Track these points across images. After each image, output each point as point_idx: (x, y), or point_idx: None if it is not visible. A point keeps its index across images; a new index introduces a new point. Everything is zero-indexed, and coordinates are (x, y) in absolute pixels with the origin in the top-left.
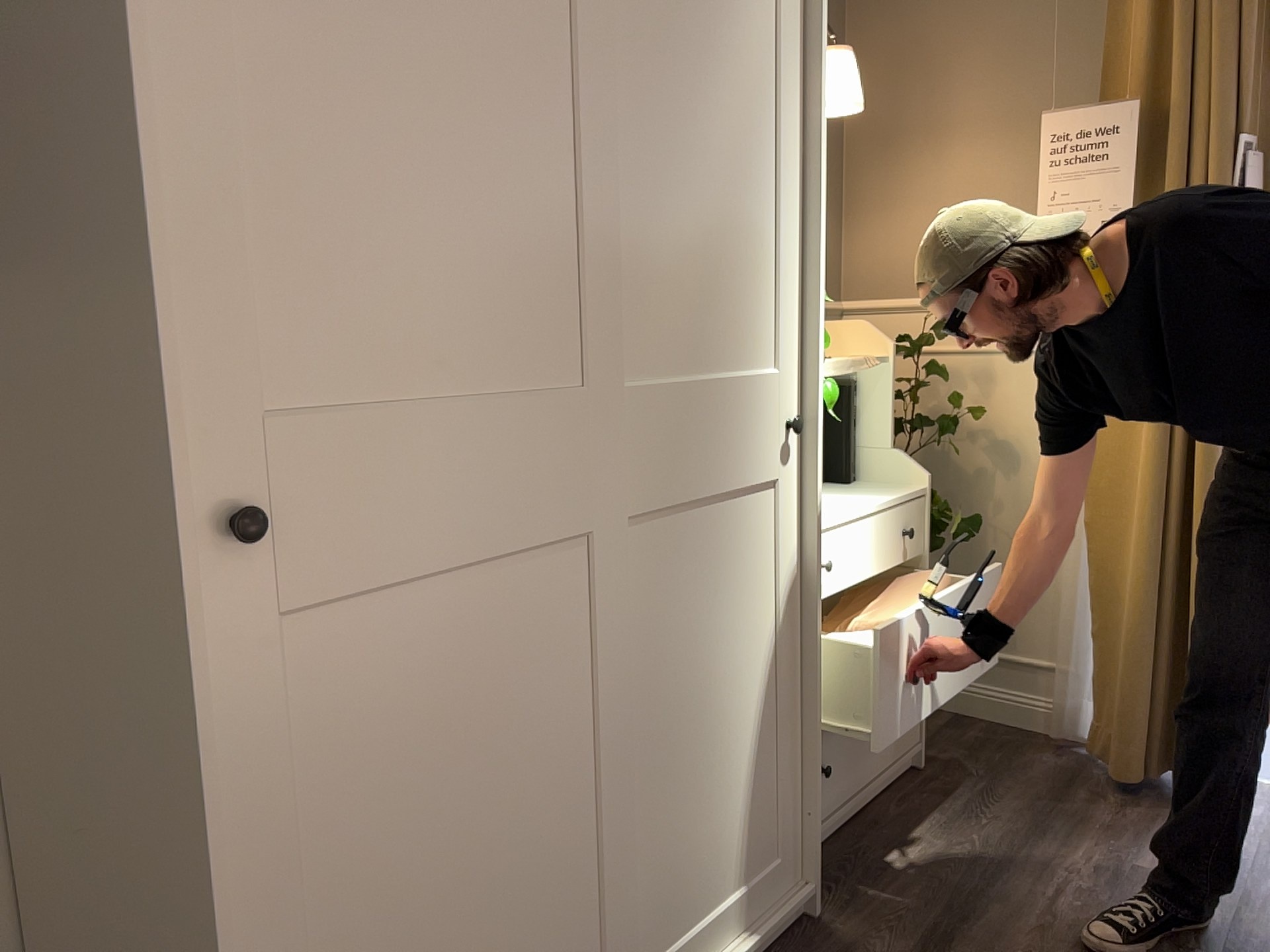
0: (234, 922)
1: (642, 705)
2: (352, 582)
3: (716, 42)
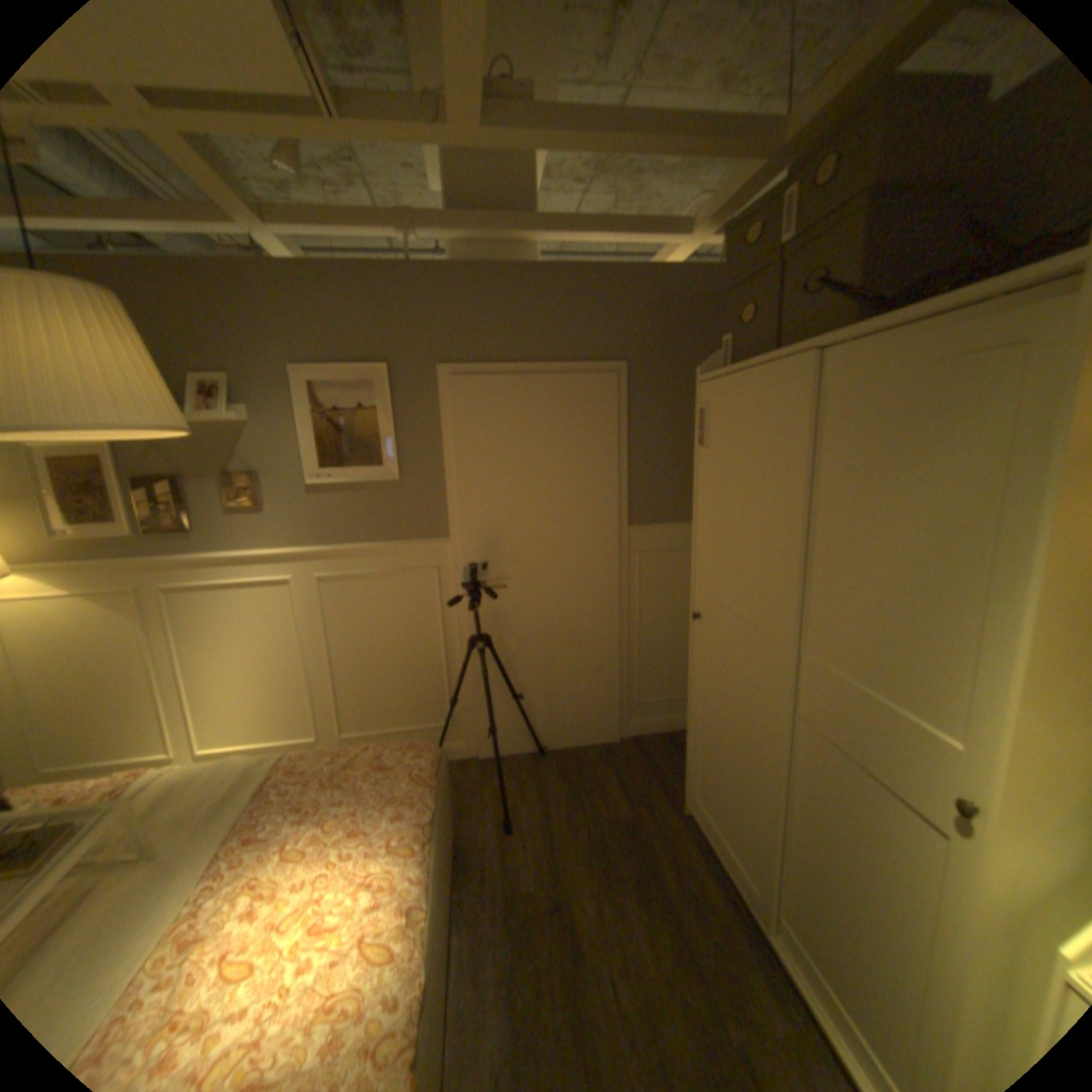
0: (692, 700)
1: (805, 817)
2: (713, 649)
3: (911, 474)
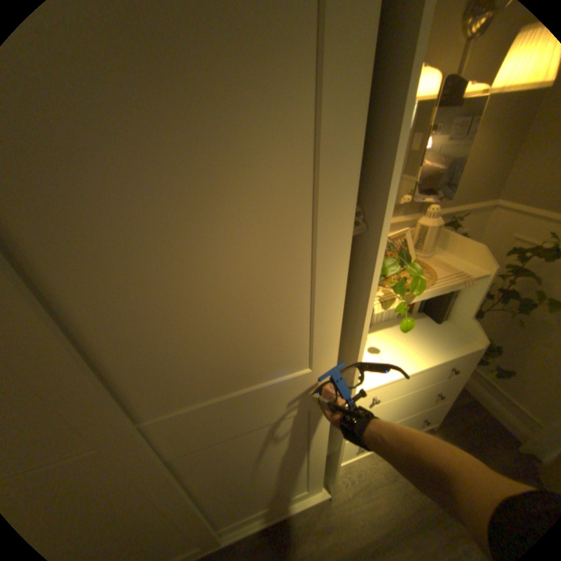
0: None
1: (207, 492)
2: None
3: (212, 169)
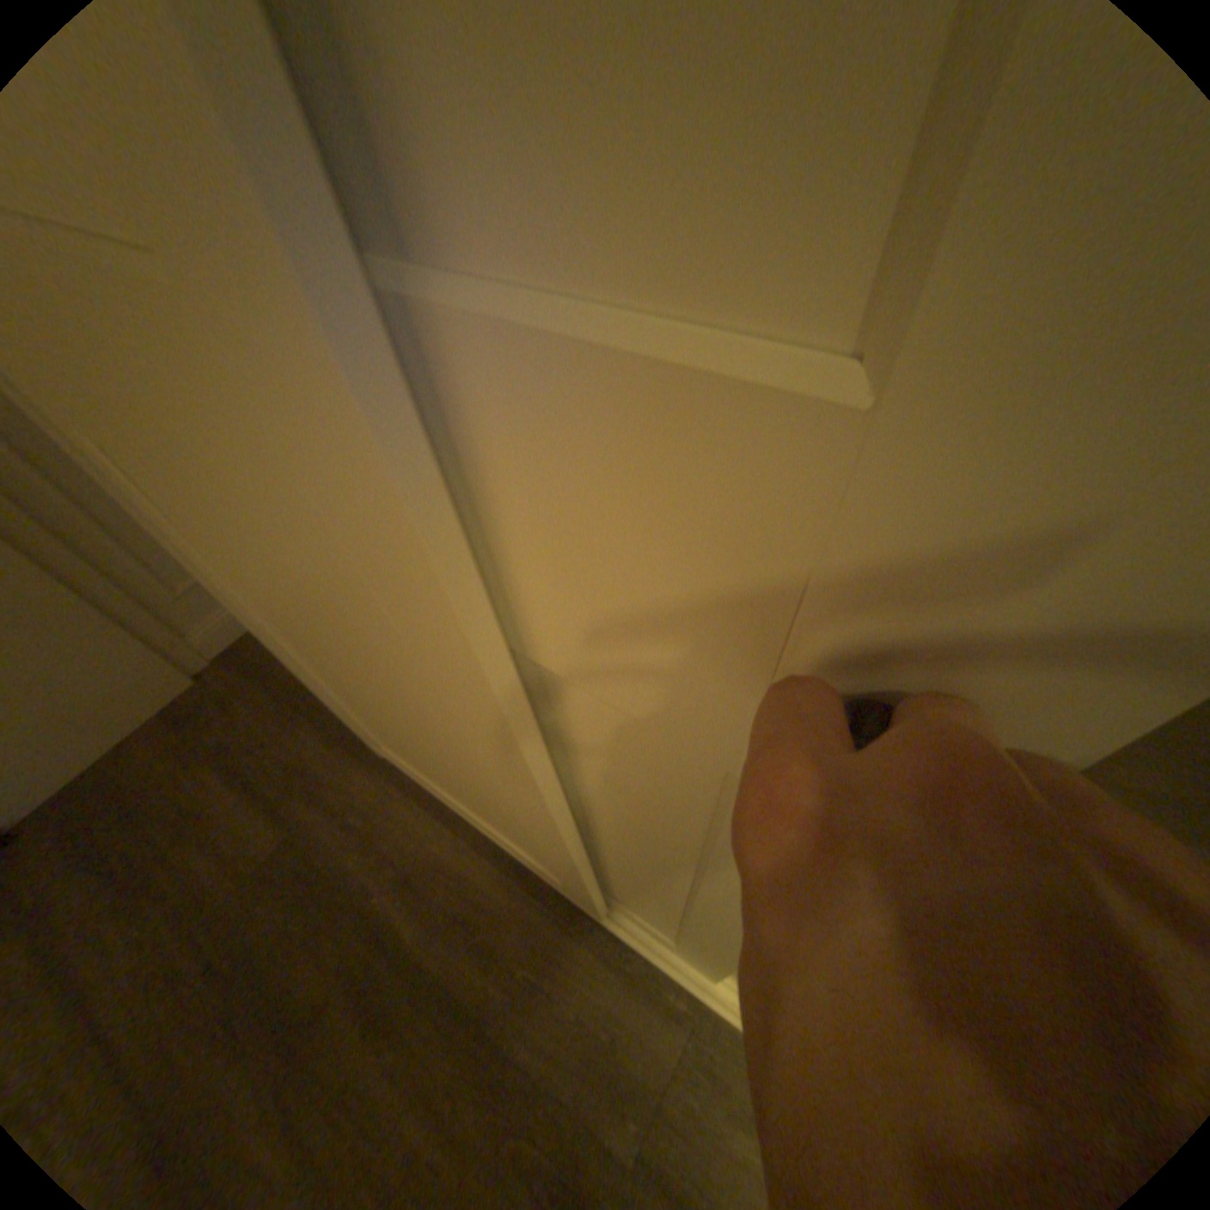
0: None
1: (631, 852)
2: None
3: None
